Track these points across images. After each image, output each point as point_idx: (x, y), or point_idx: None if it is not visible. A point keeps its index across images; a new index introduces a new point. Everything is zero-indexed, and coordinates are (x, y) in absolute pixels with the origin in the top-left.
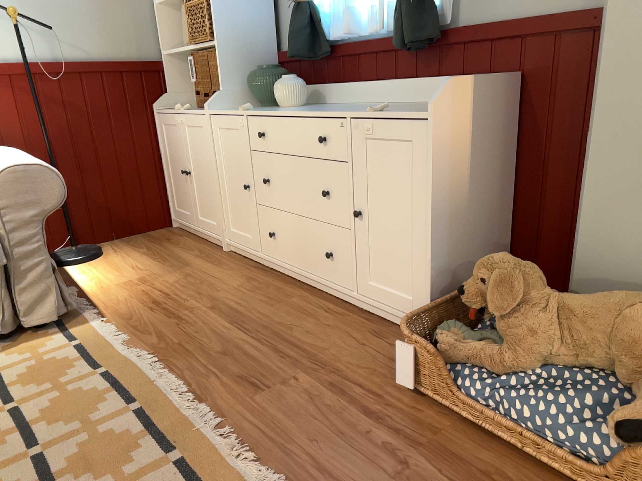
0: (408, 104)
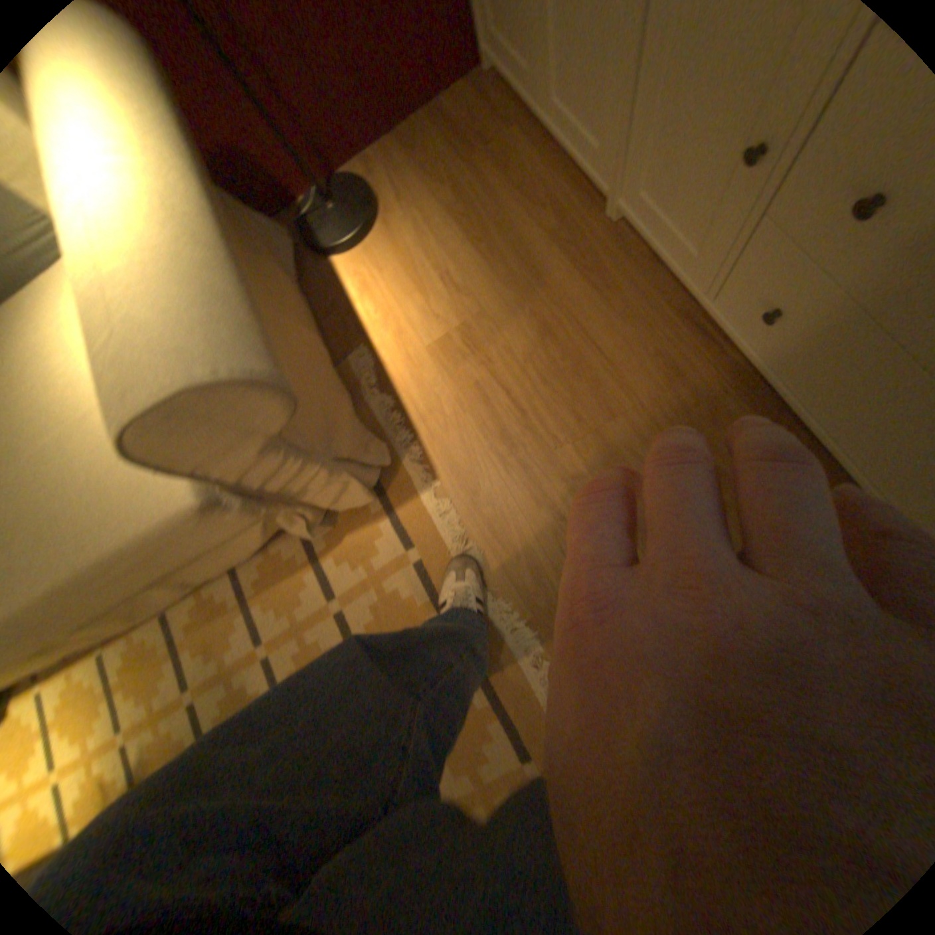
0: None
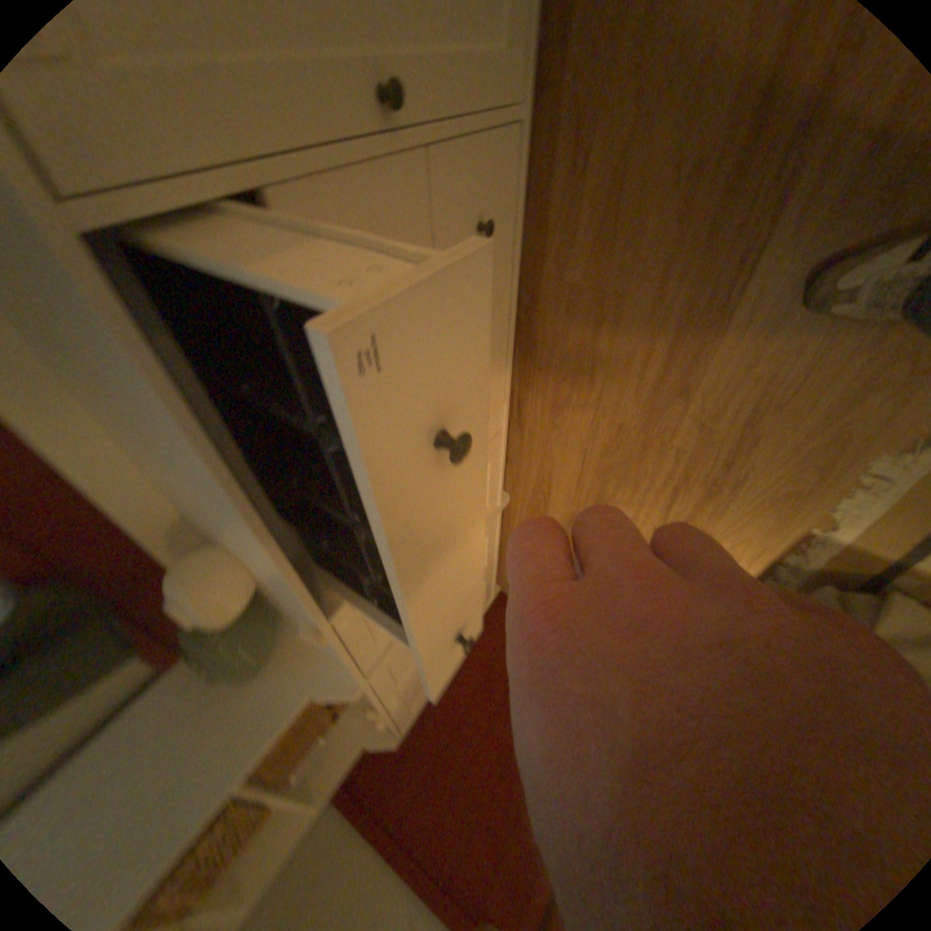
0: None
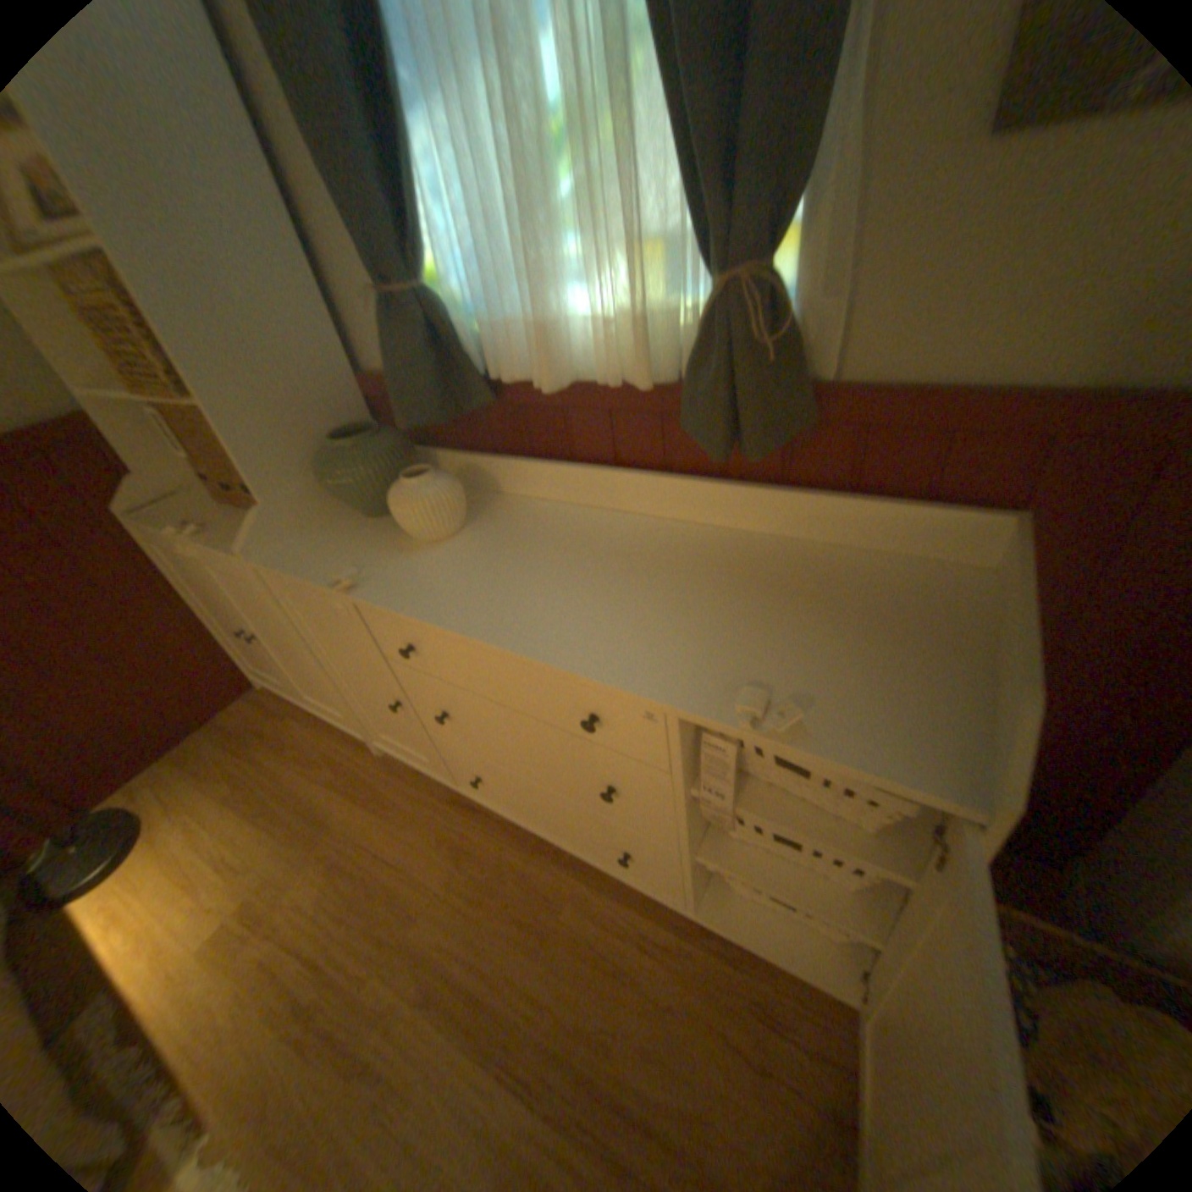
0: (729, 543)
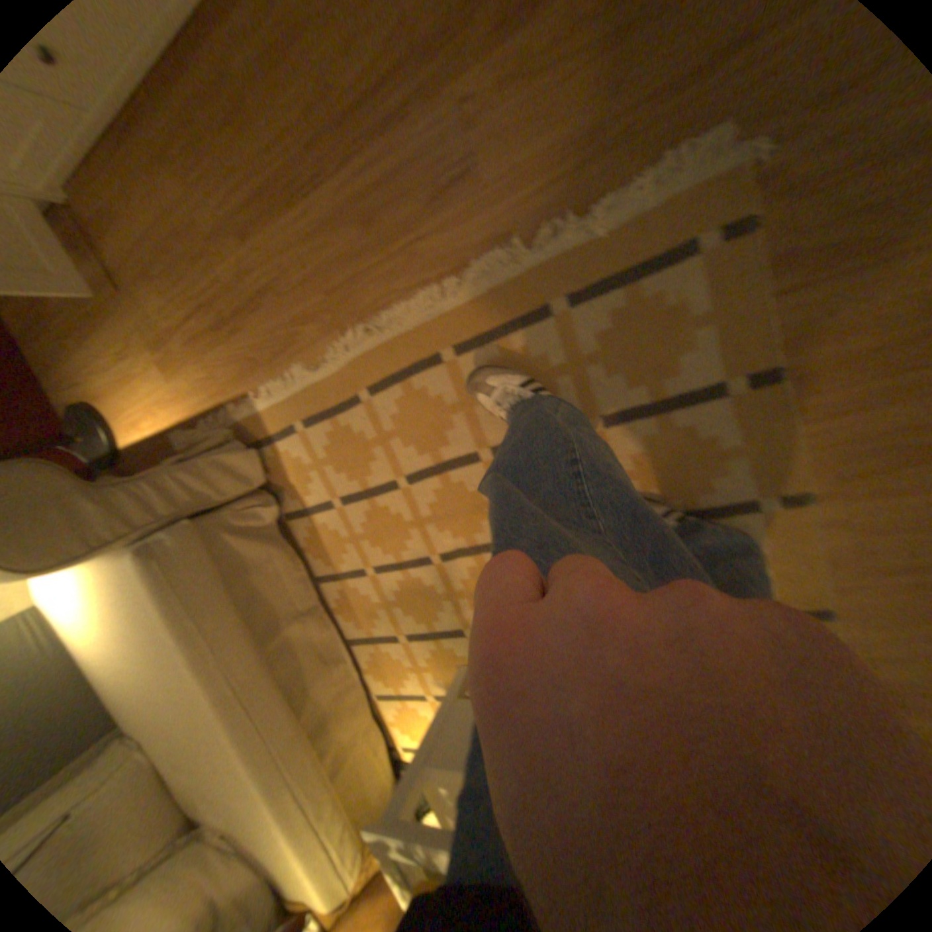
0: None
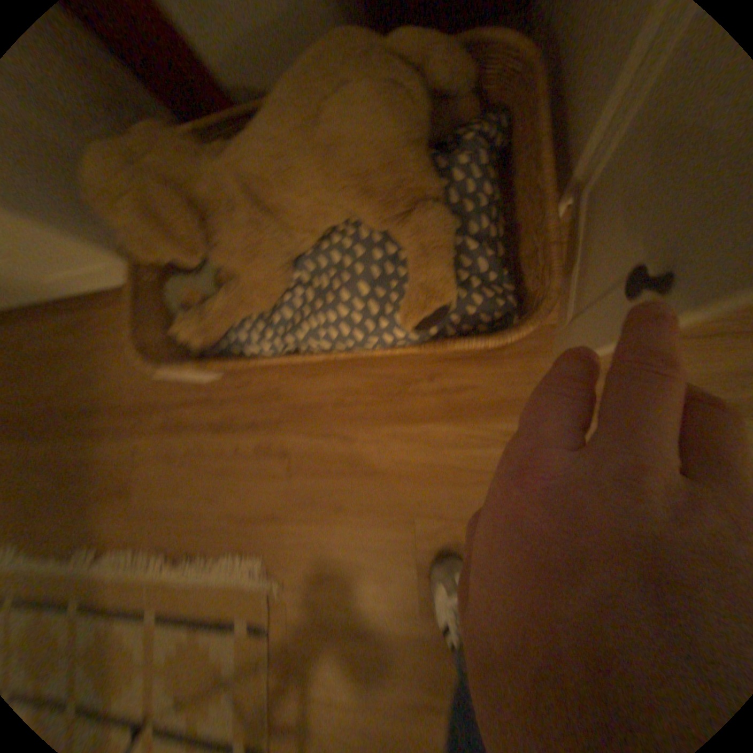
0: None
